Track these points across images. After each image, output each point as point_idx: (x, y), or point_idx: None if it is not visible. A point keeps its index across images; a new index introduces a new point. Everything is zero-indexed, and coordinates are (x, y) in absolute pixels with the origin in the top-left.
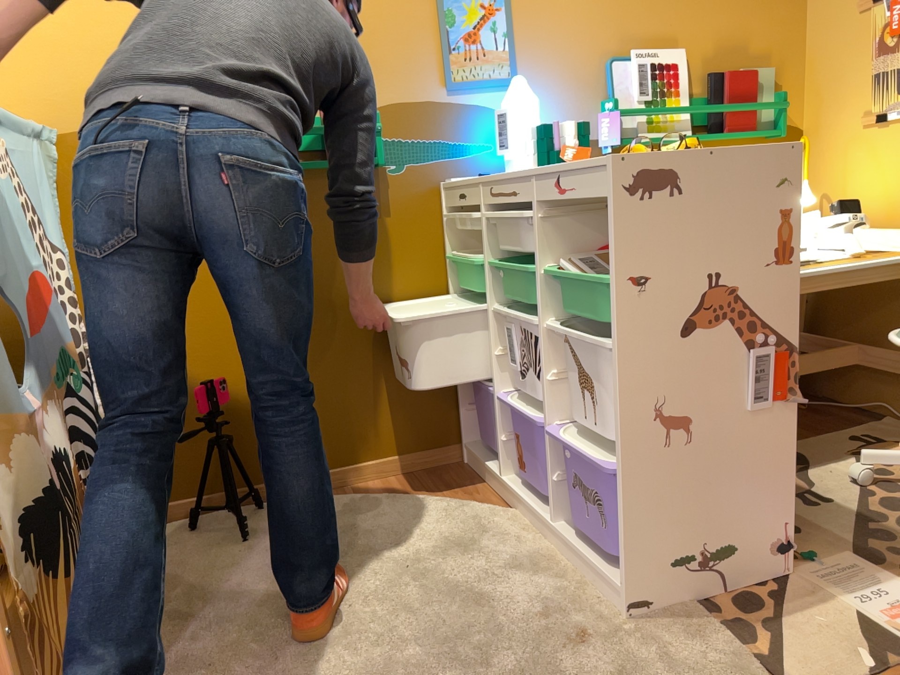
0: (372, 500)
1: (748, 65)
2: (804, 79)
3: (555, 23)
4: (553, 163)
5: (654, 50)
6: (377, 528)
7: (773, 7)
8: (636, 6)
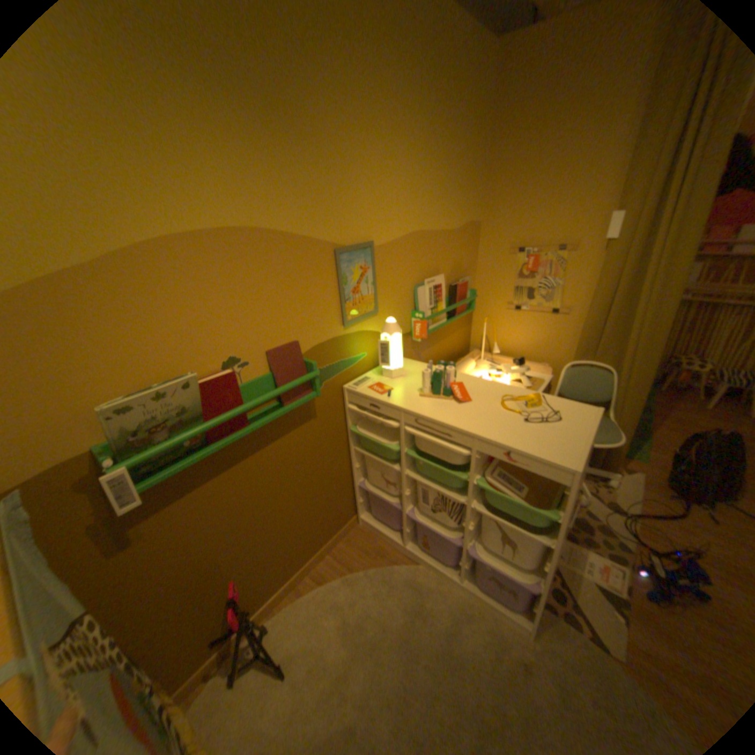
0: (335, 590)
1: (461, 276)
2: (477, 278)
3: (394, 270)
4: (447, 397)
5: (433, 277)
6: (360, 619)
7: (470, 243)
8: (426, 252)
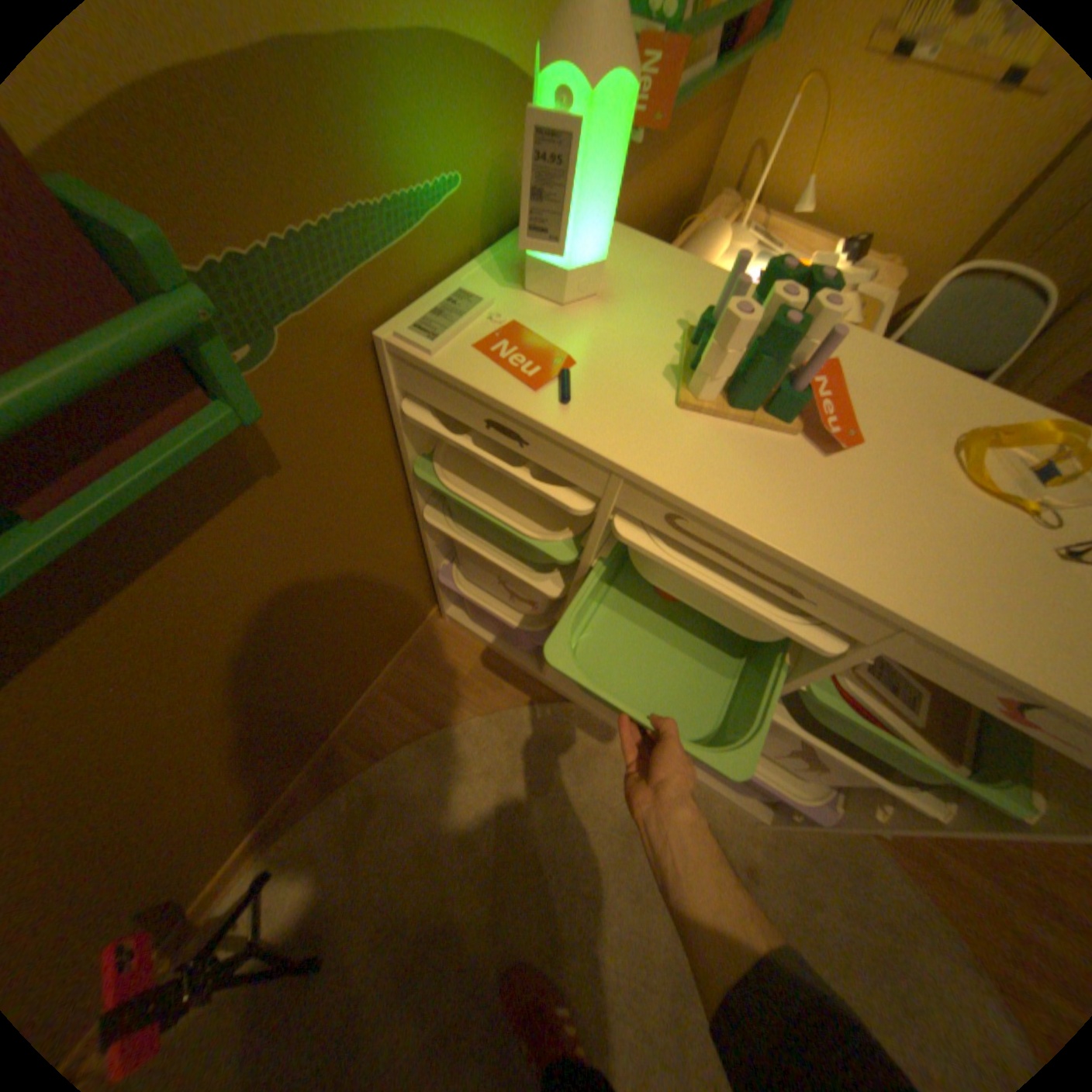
0: (407, 768)
1: None
2: None
3: None
4: (787, 420)
5: None
6: (461, 823)
7: None
8: None
